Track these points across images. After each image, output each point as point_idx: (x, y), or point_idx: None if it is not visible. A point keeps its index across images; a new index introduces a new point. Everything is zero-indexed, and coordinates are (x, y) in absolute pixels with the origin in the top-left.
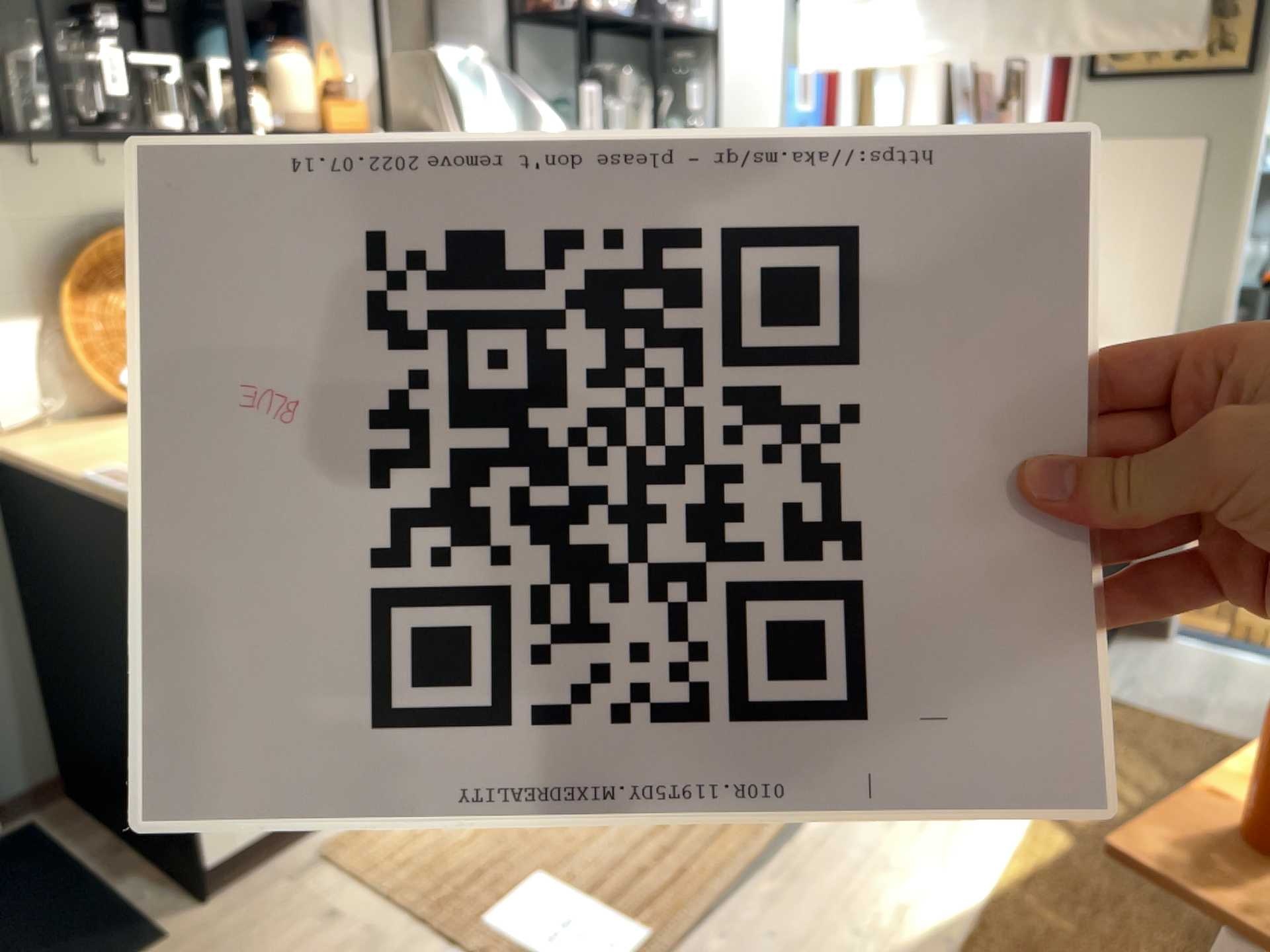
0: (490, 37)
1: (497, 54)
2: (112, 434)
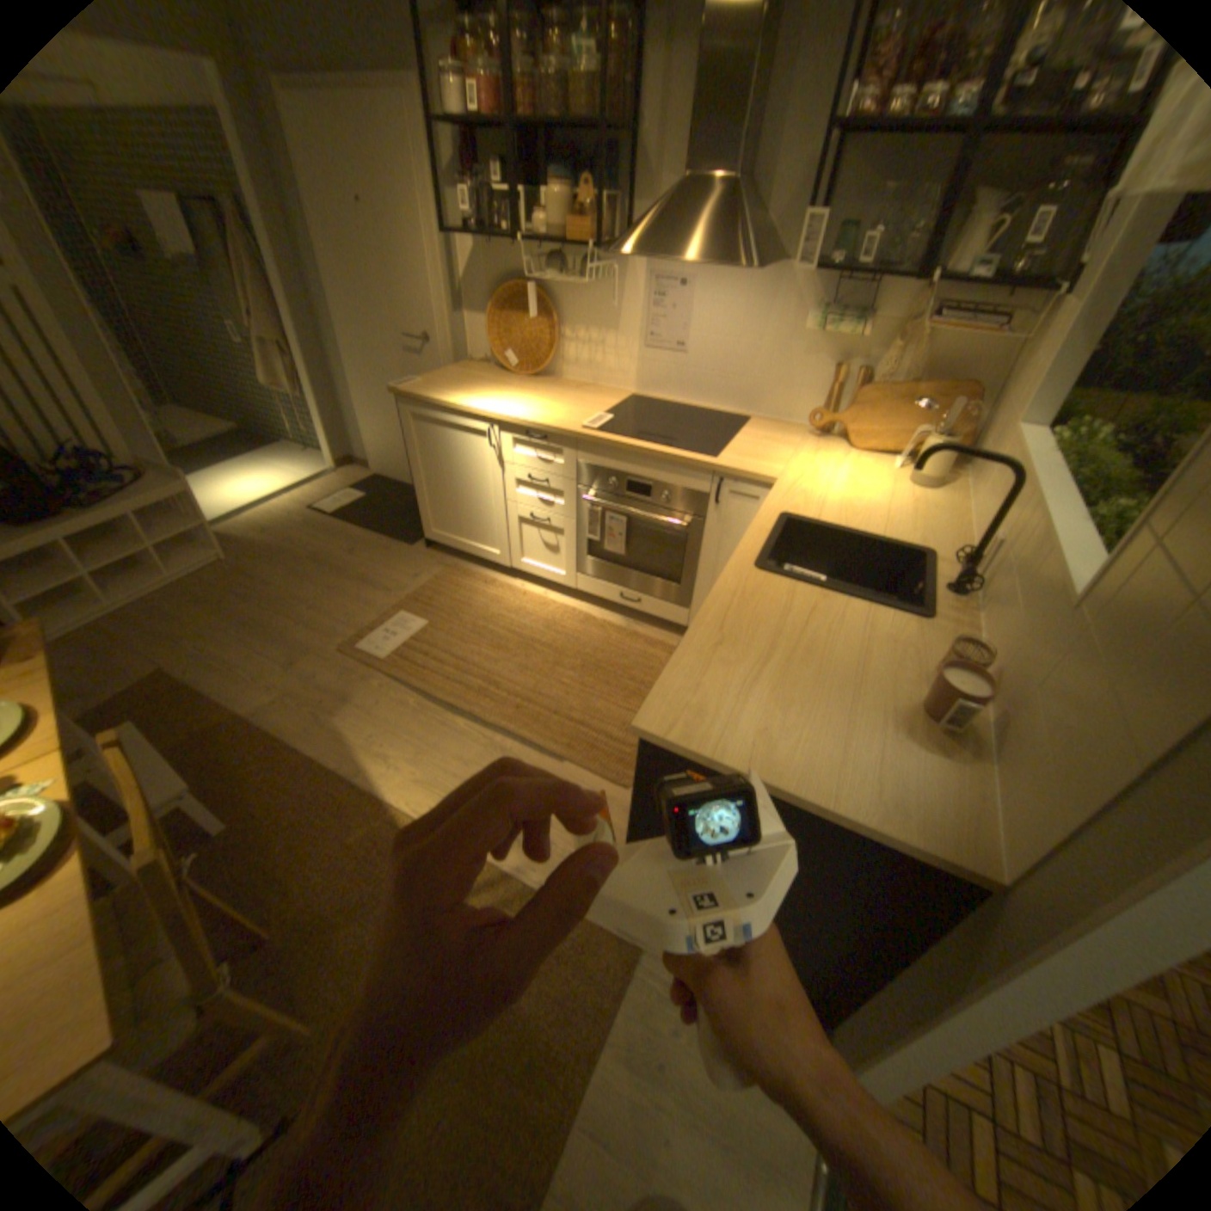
0: (811, 154)
1: (815, 172)
2: (477, 374)
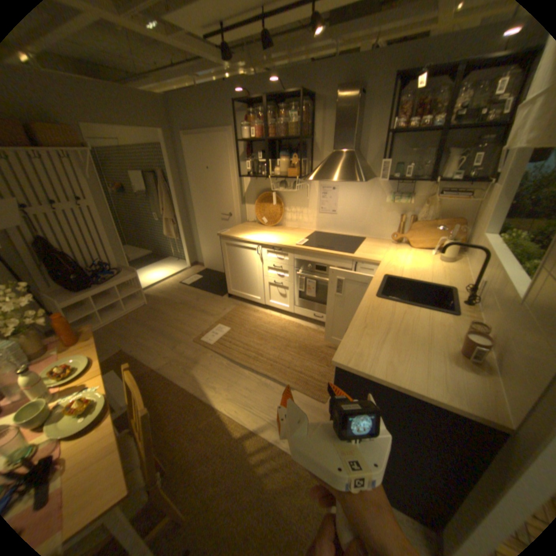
0: (381, 141)
1: (383, 146)
2: (251, 226)
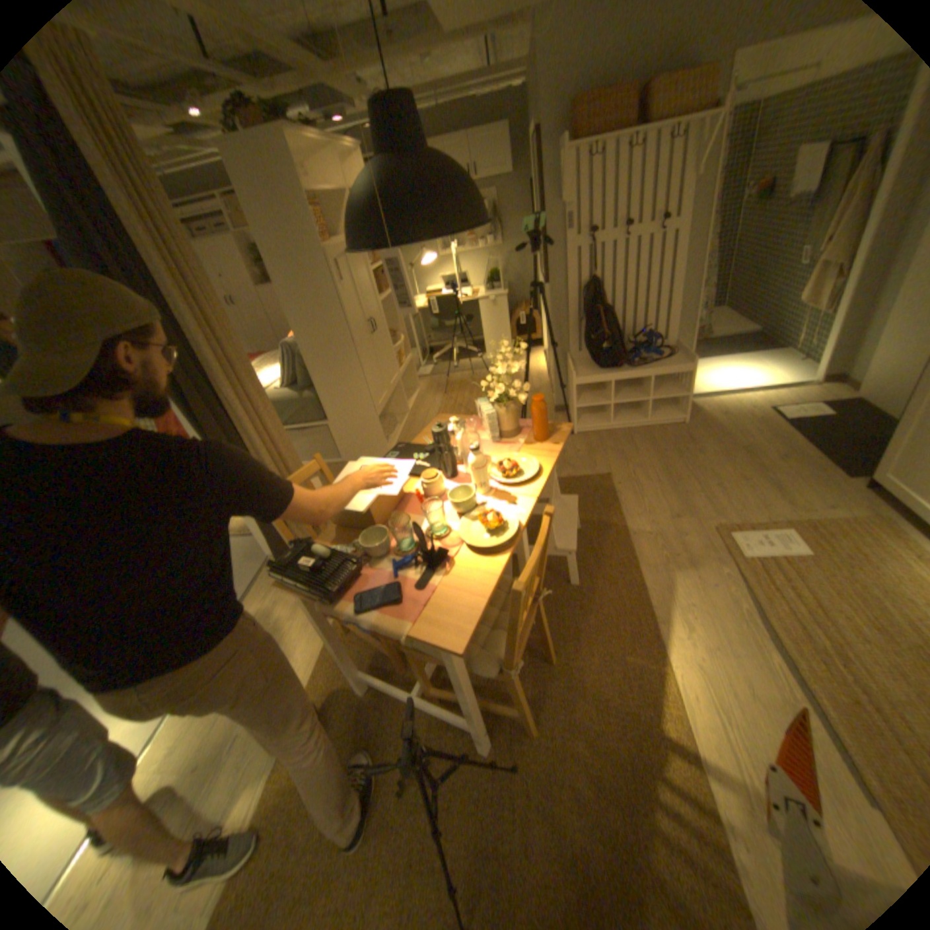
0: None
1: None
2: None
